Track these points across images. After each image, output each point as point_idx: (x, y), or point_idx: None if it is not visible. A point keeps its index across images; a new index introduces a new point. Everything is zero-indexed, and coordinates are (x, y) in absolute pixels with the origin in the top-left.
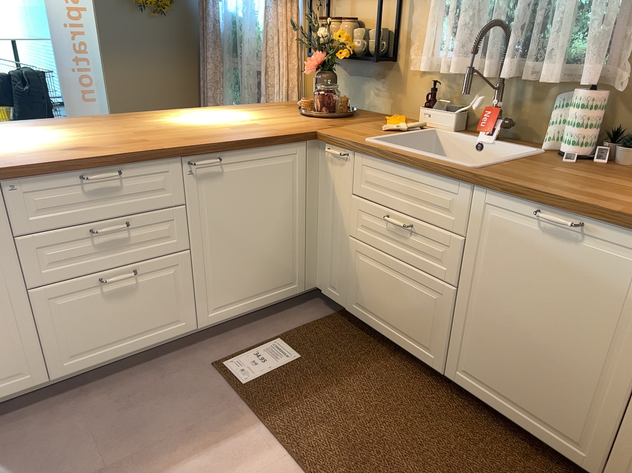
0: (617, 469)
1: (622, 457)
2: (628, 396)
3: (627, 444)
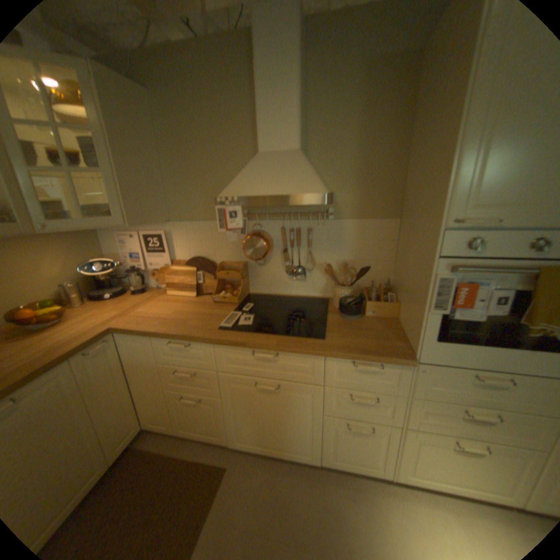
0: (111, 452)
1: (109, 446)
2: (94, 427)
3: (107, 440)
